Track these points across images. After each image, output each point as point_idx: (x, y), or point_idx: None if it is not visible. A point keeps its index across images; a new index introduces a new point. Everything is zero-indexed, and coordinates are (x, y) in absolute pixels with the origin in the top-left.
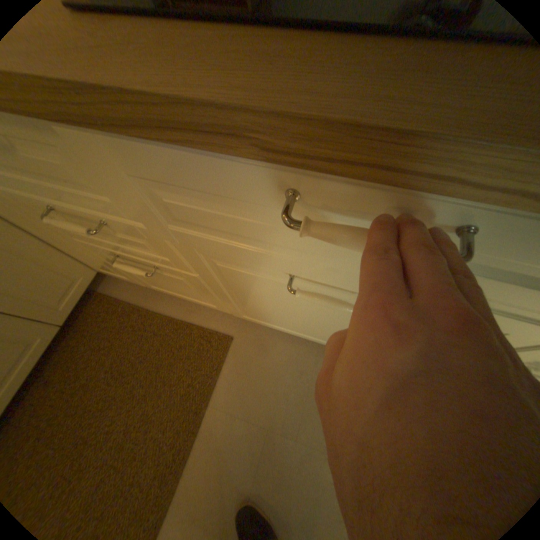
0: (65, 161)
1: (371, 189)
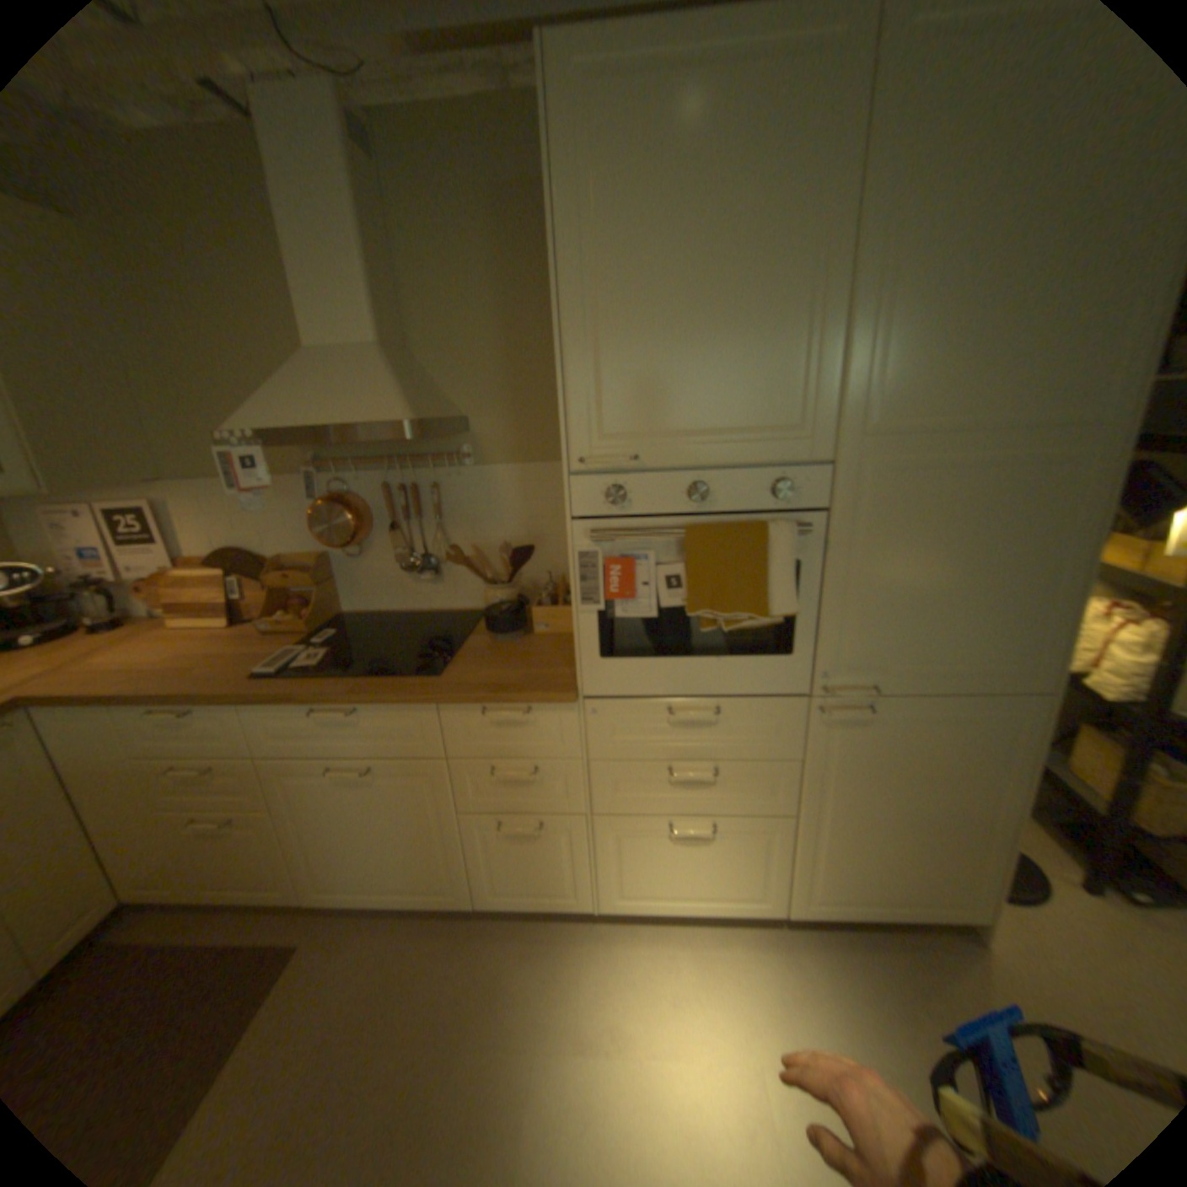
0: (221, 724)
1: (332, 708)
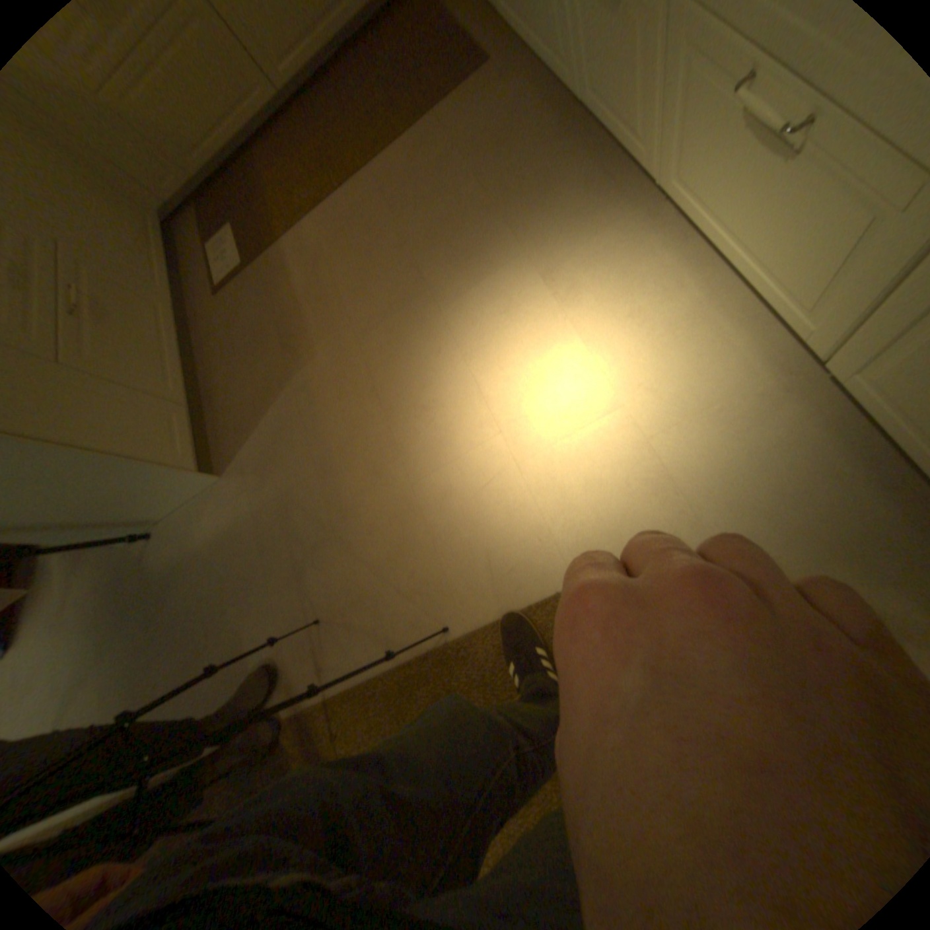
0: None
1: None
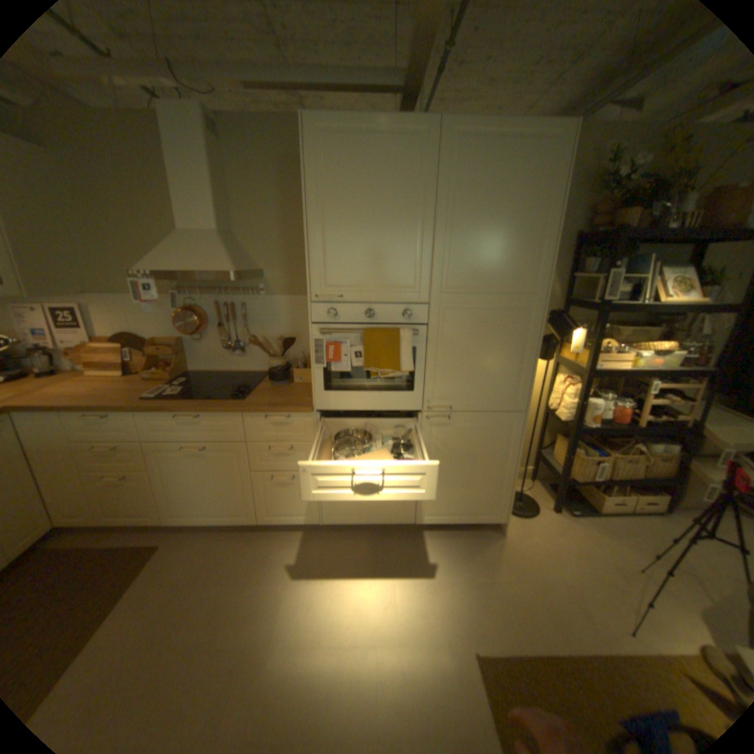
0: (123, 422)
1: (186, 414)
